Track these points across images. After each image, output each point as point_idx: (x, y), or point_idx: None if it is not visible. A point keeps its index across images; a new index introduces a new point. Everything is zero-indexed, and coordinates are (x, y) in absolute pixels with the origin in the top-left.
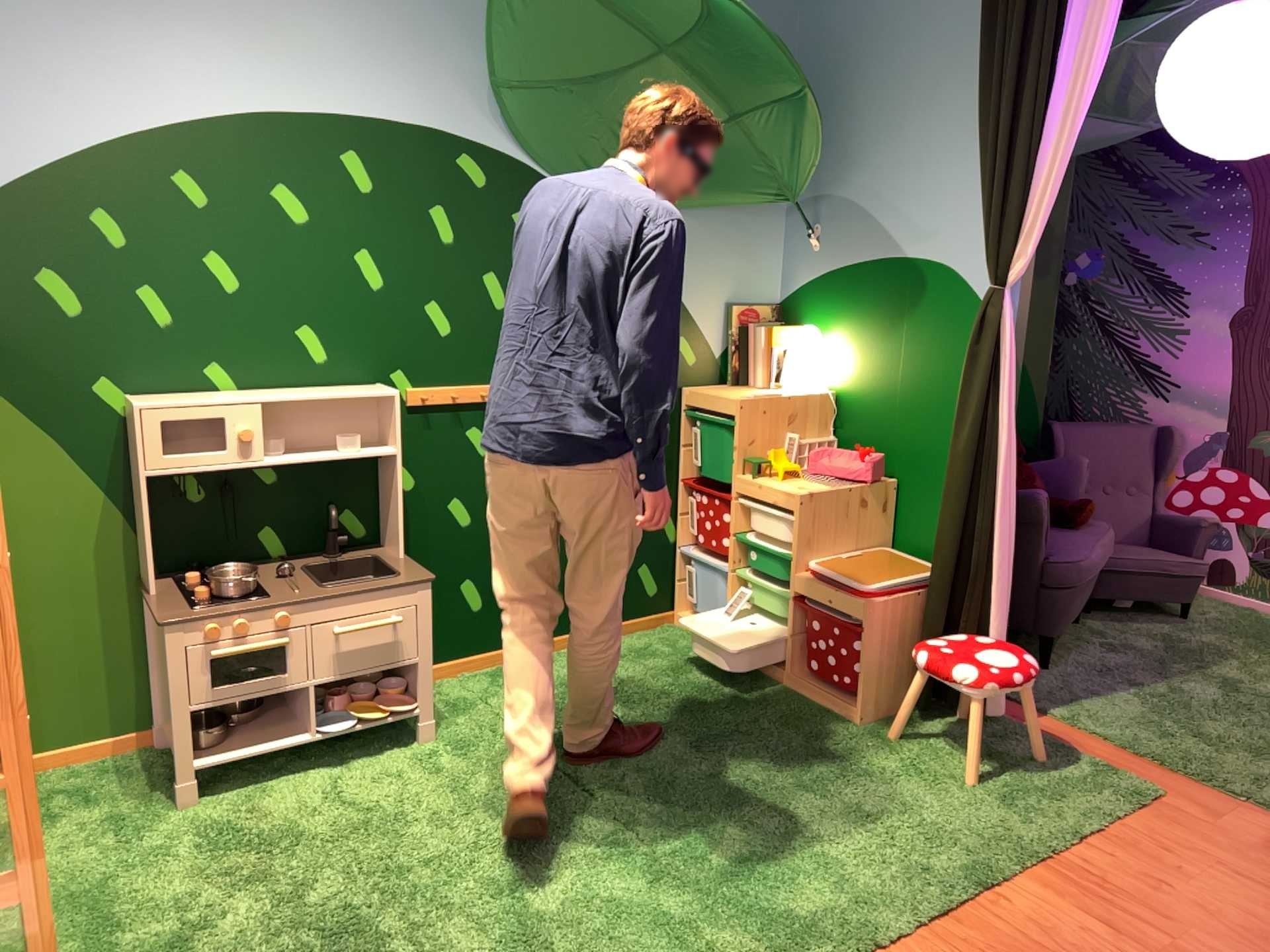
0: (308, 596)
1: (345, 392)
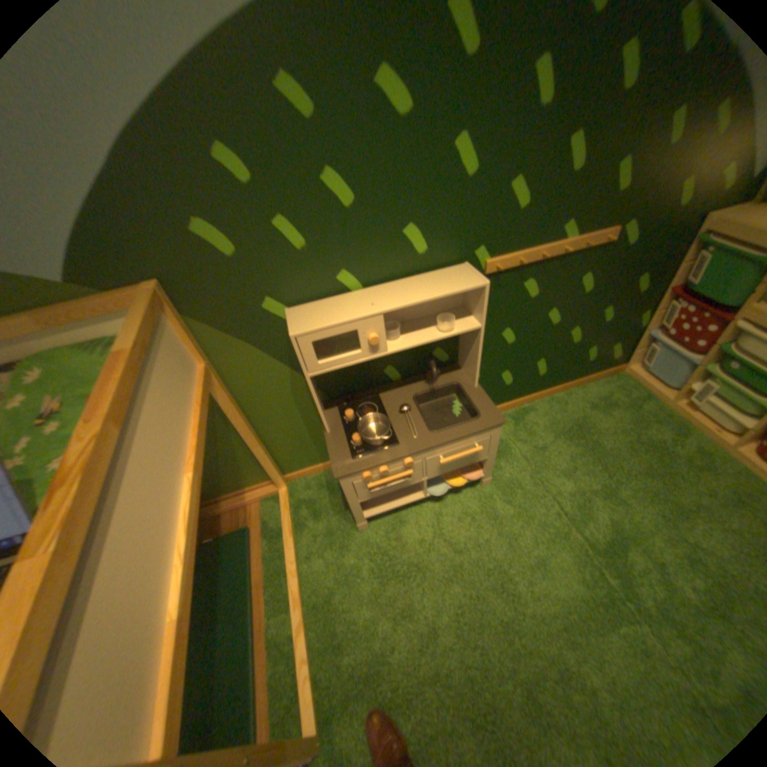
0: (423, 445)
1: (445, 287)
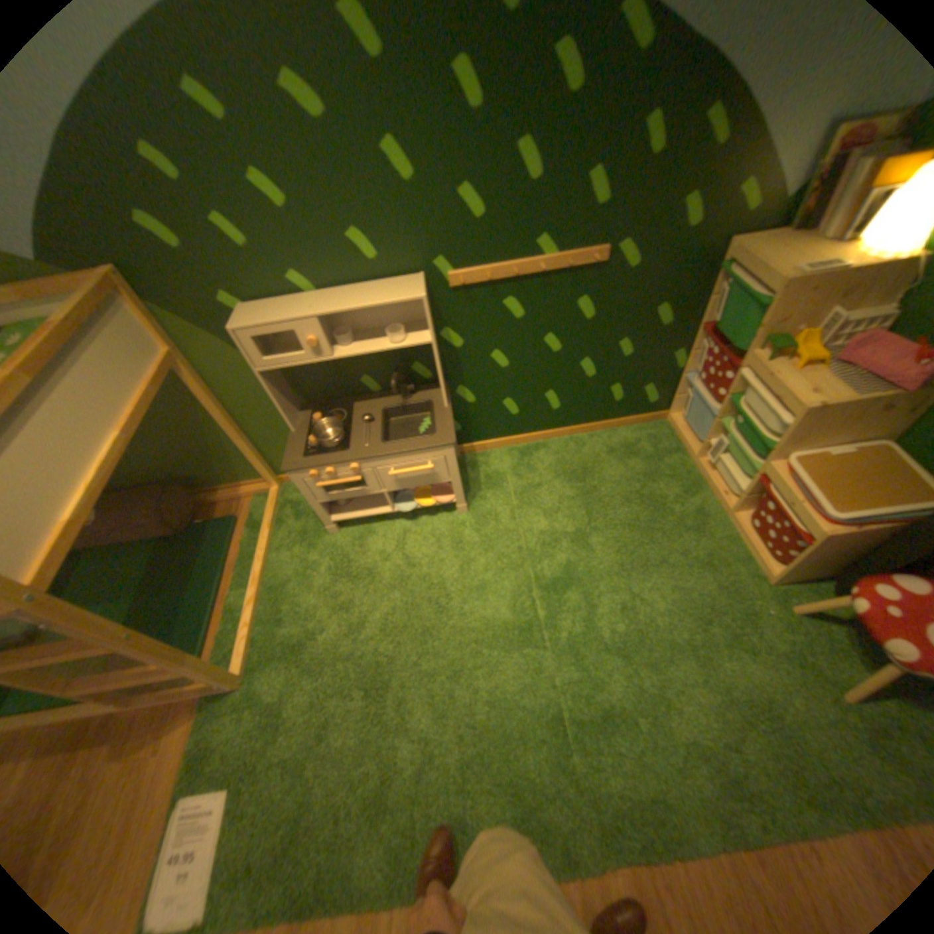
0: (370, 454)
1: (385, 296)
